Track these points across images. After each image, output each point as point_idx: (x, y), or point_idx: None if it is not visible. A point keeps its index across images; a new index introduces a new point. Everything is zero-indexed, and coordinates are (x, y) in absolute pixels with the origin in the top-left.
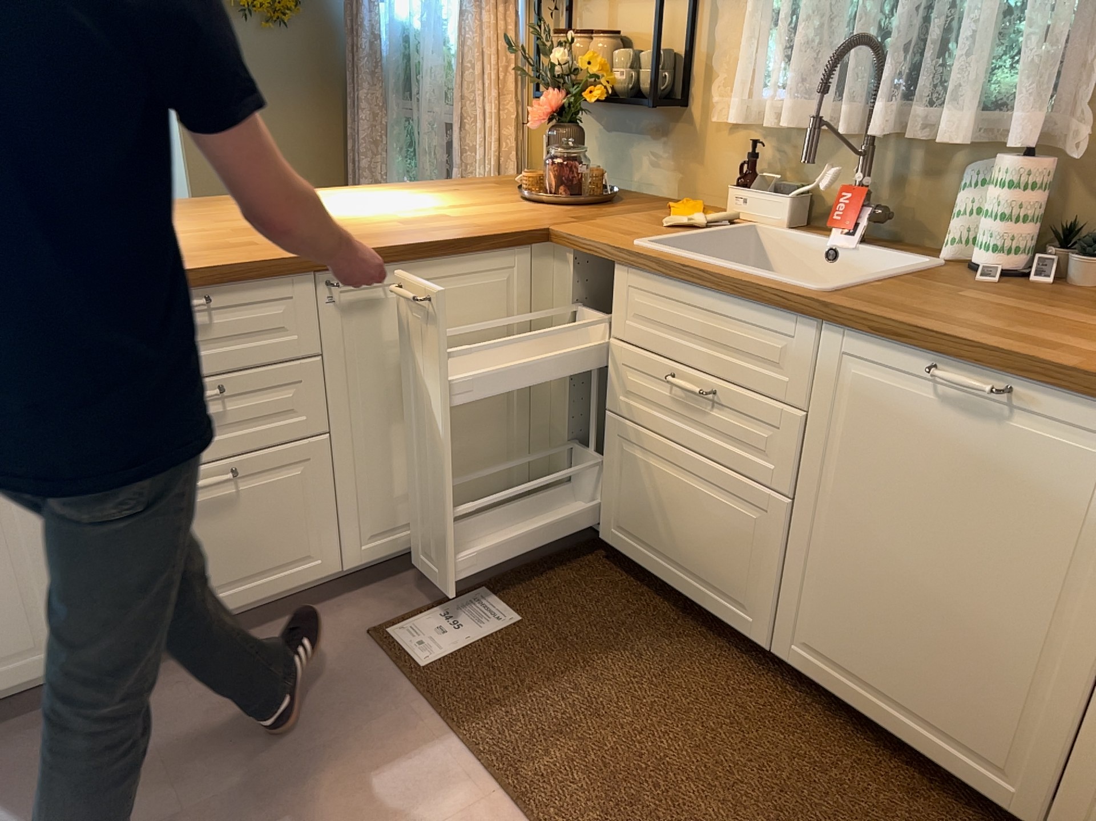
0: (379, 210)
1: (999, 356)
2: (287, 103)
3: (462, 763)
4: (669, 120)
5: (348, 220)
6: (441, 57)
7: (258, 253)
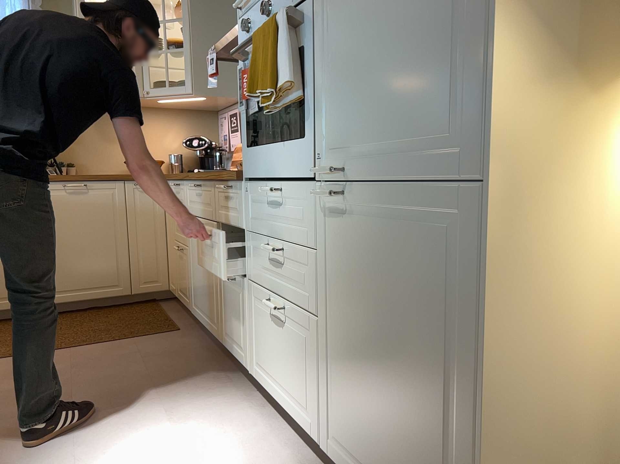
0: None
1: (80, 177)
2: None
3: None
4: None
5: None
6: None
7: None
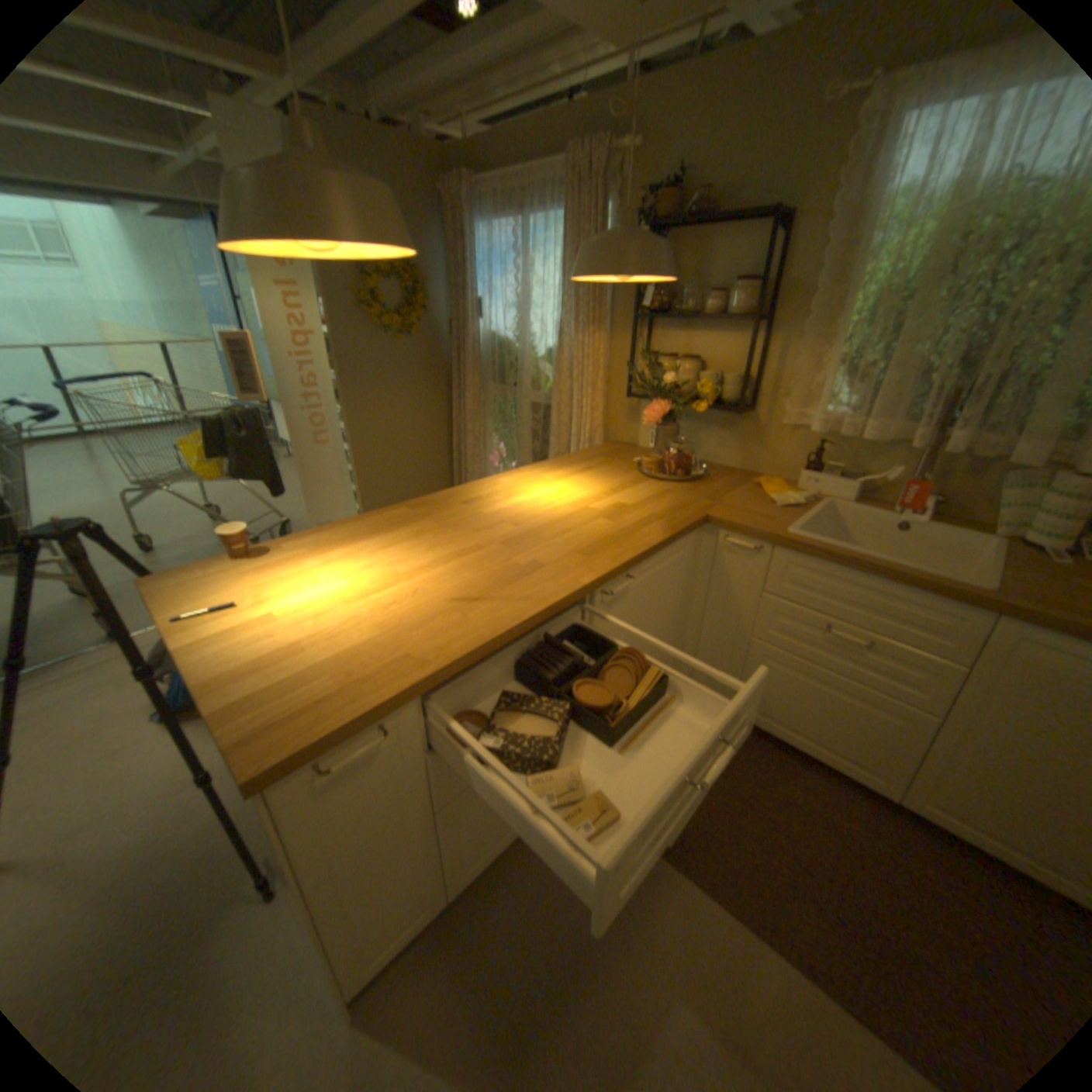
0: (570, 501)
1: None
2: (410, 387)
3: (749, 943)
4: (737, 415)
5: (563, 517)
6: (531, 358)
7: (557, 579)
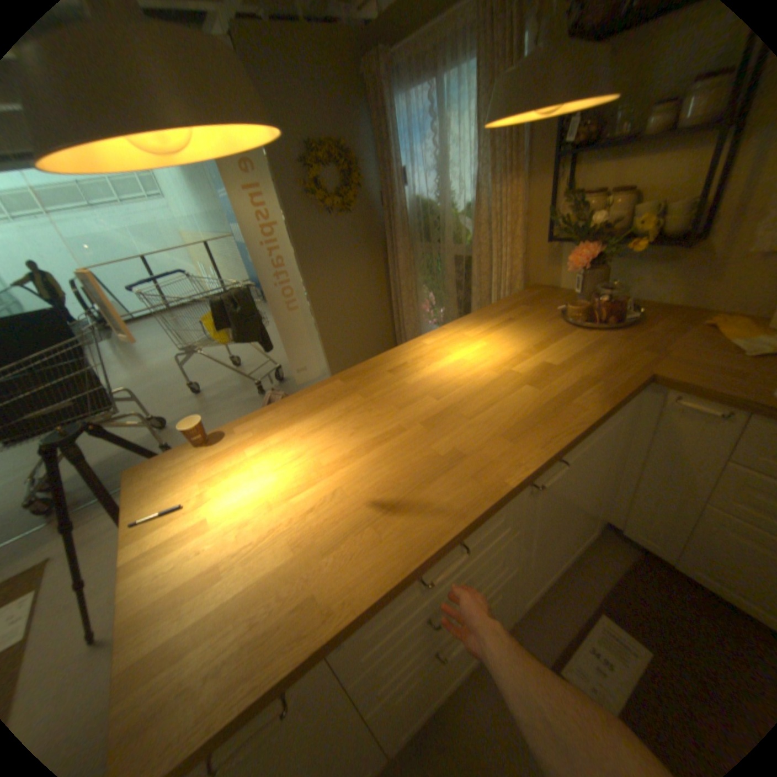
0: (493, 363)
1: None
2: (353, 255)
3: None
4: (683, 247)
5: (486, 384)
6: (452, 215)
7: (481, 478)
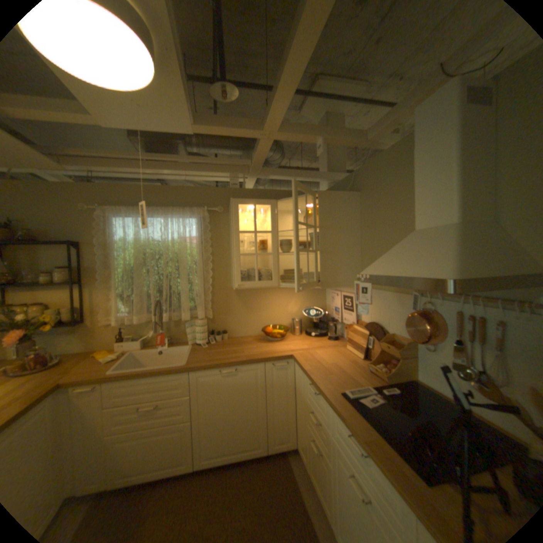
0: None
1: (232, 363)
2: None
3: None
4: (75, 327)
5: None
6: None
7: None
